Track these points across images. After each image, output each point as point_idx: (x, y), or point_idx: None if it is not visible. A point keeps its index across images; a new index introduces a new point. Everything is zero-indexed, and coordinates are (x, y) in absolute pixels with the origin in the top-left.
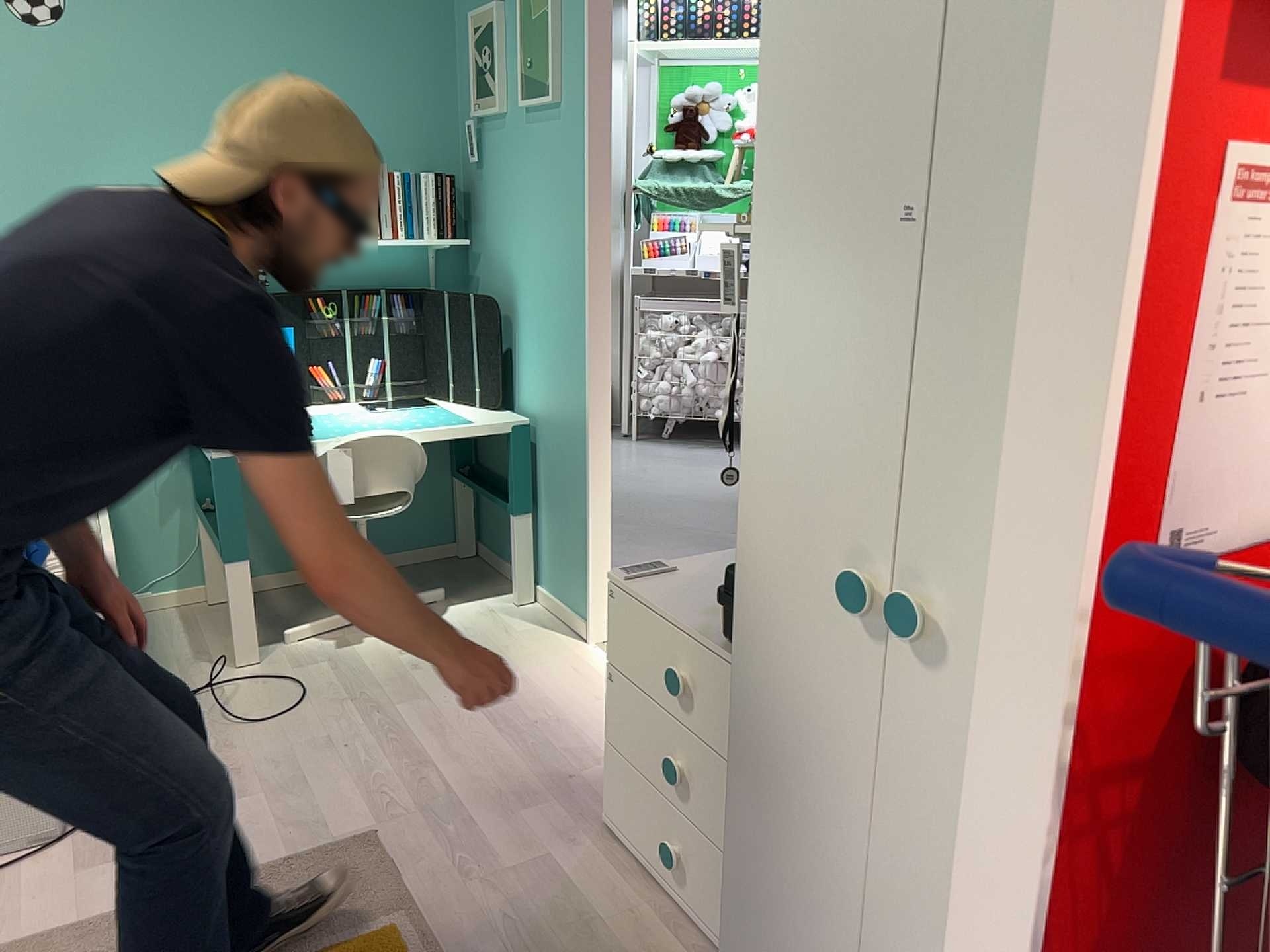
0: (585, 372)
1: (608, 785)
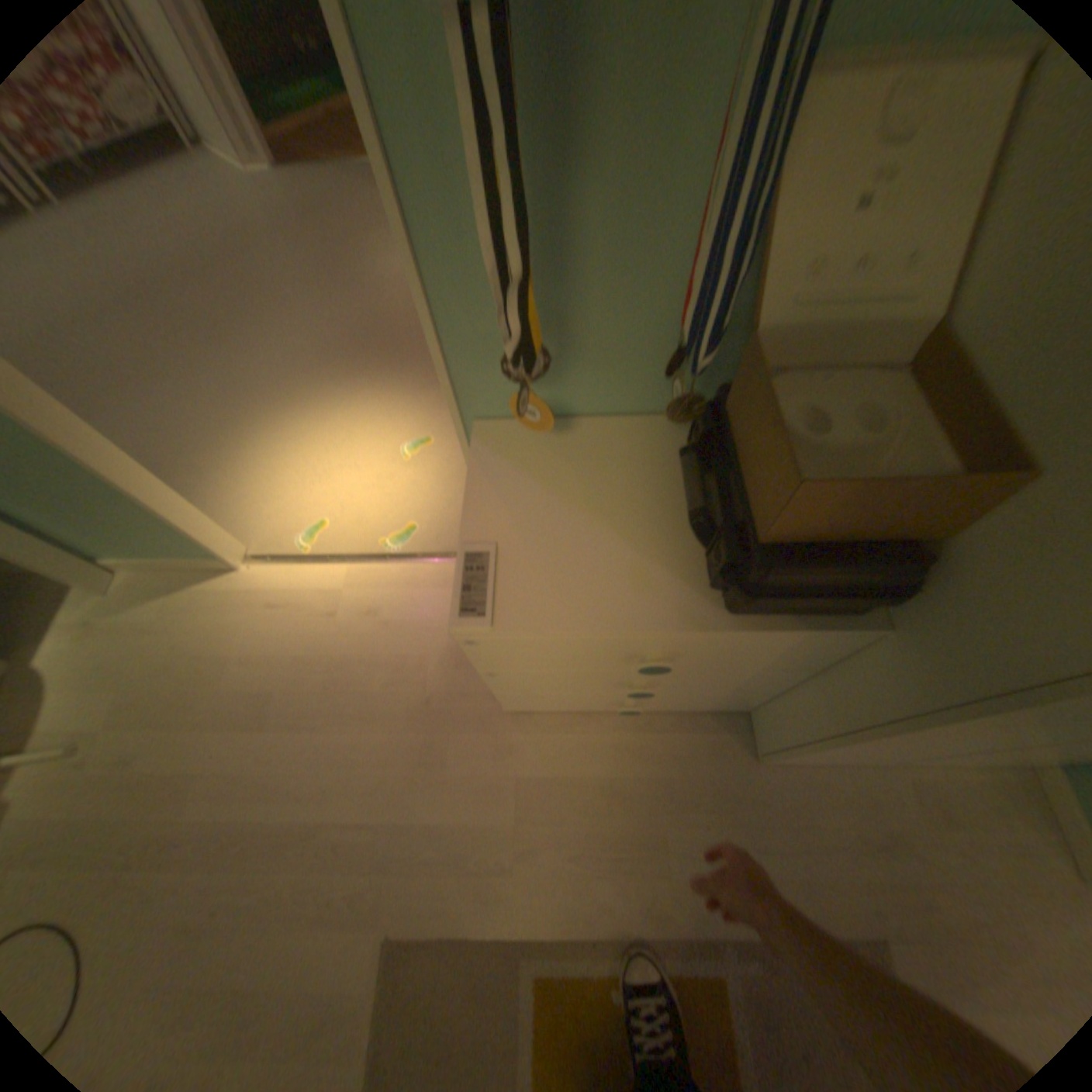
0: None
1: (506, 703)
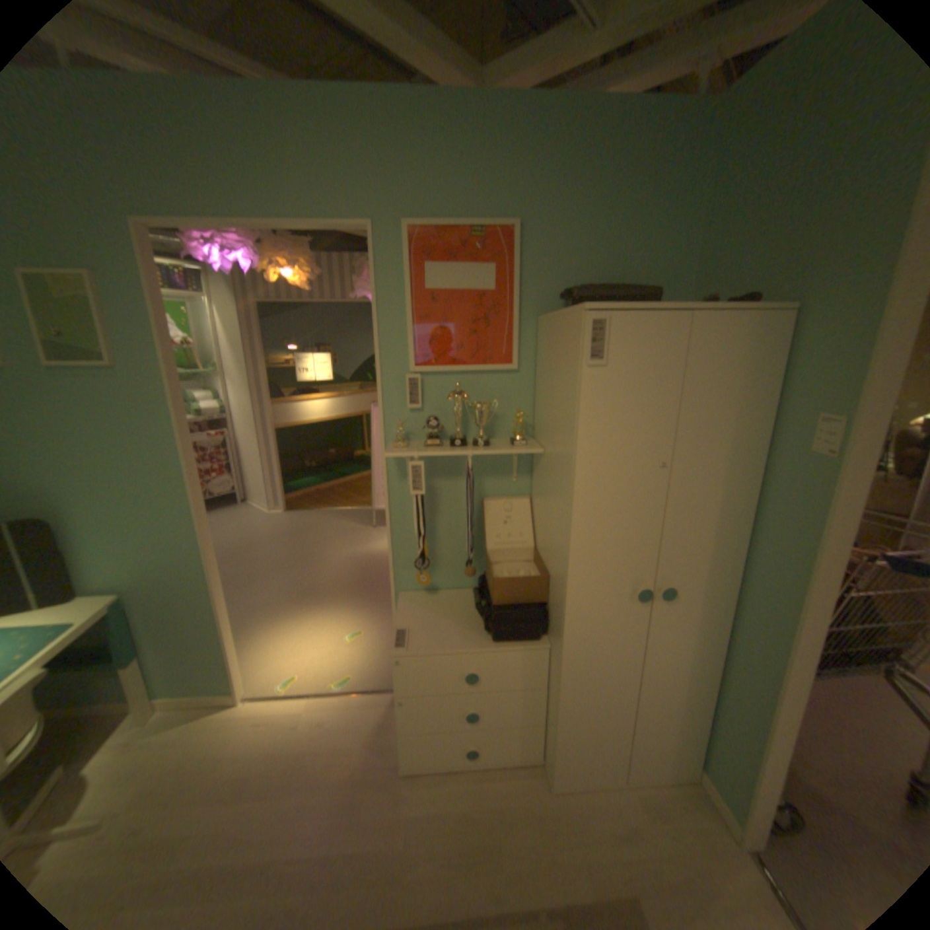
0: (195, 547)
1: (402, 757)
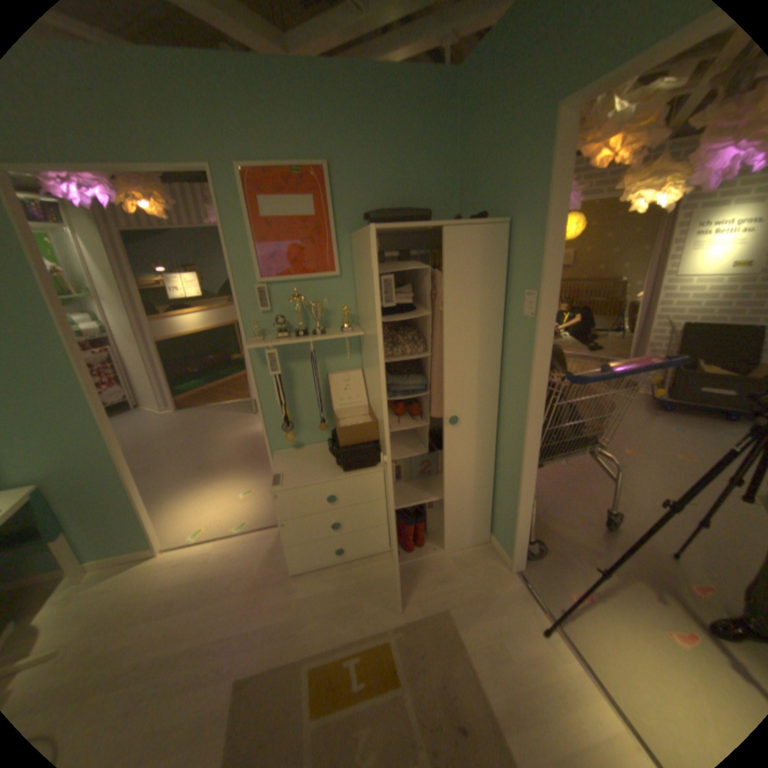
0: (100, 438)
1: (289, 563)
